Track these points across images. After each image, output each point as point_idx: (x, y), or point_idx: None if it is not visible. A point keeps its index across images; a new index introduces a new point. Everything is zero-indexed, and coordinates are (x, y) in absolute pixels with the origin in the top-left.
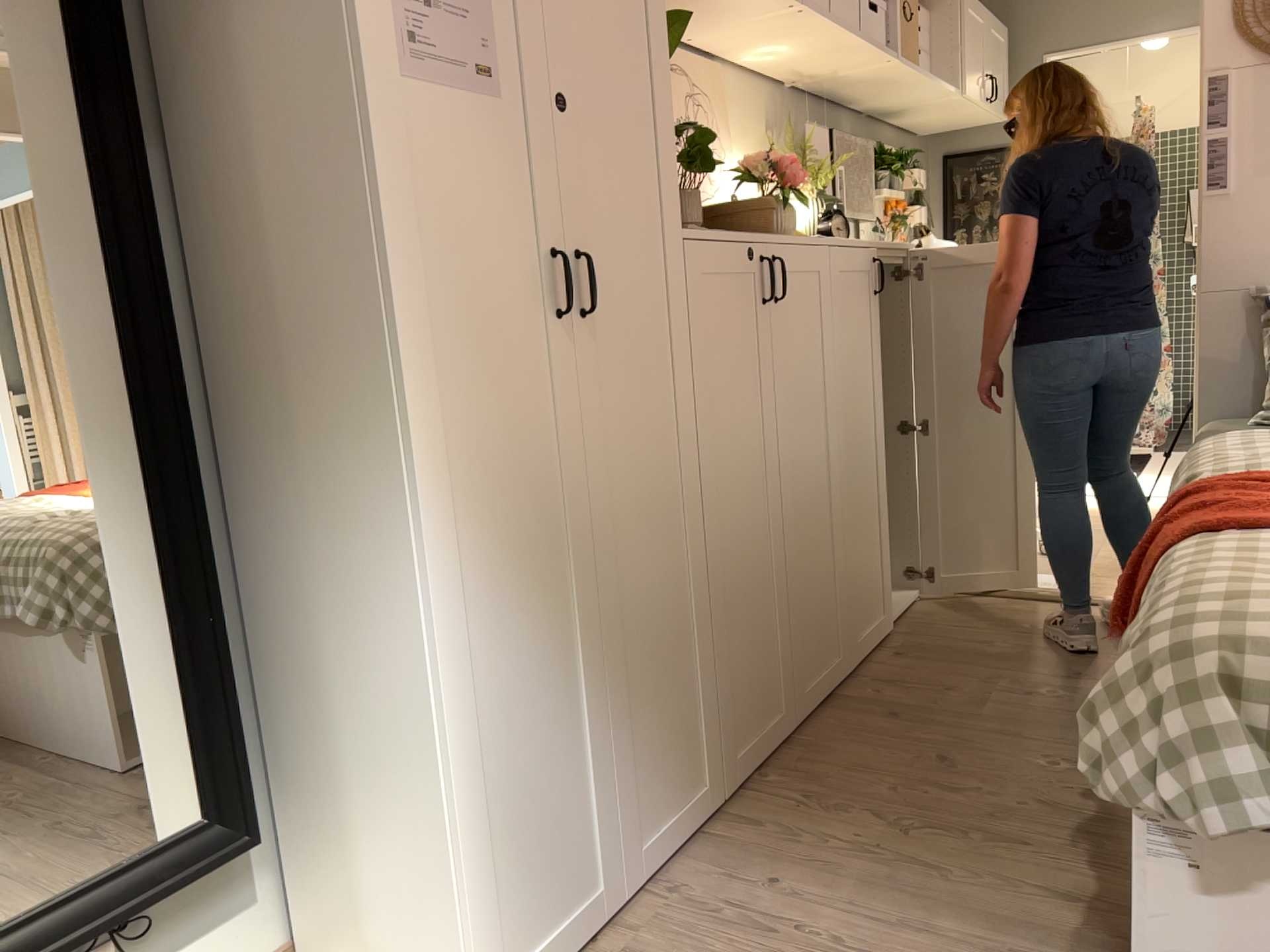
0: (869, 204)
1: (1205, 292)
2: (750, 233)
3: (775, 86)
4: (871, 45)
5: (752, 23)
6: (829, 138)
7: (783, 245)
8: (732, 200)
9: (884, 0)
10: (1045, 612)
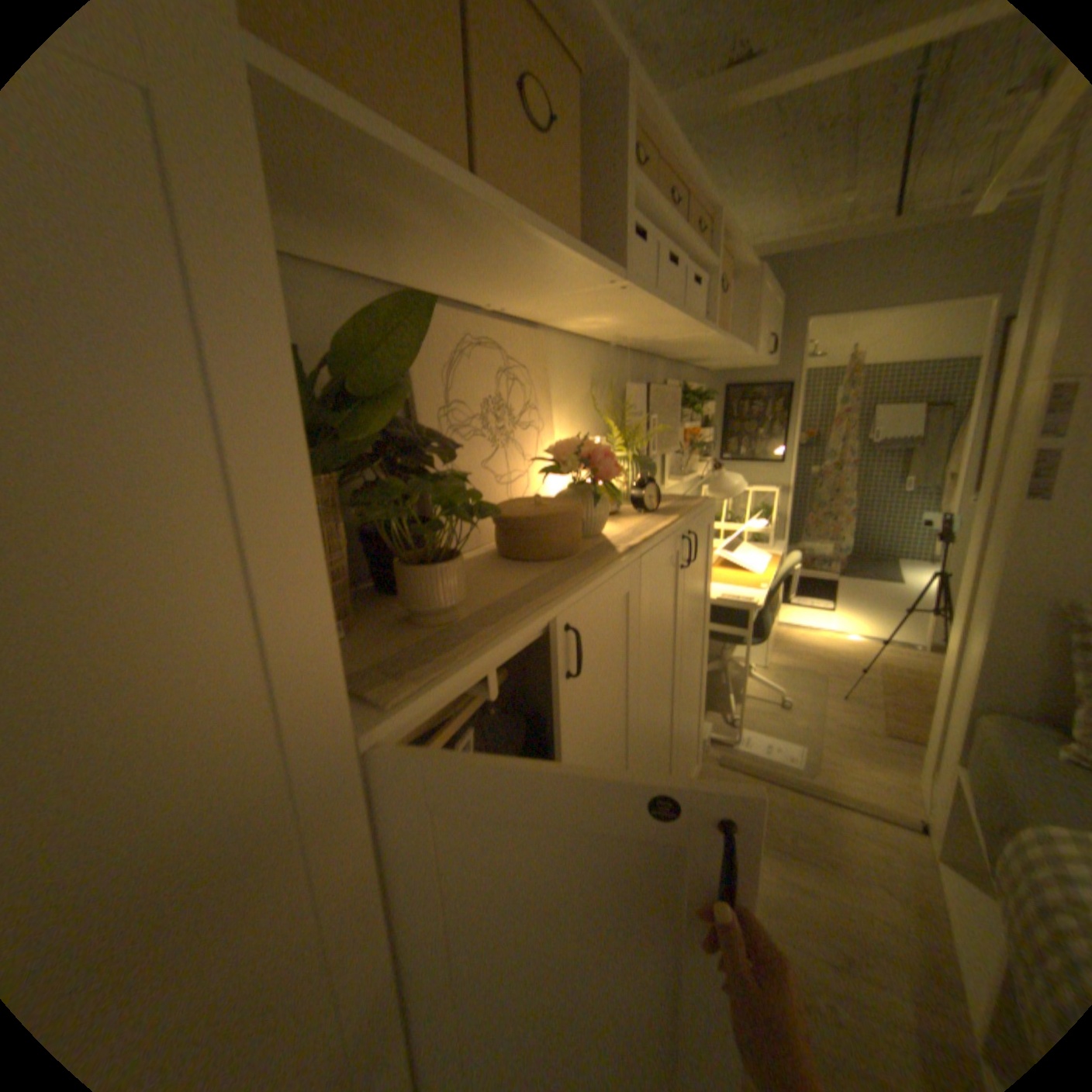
0: (673, 430)
1: (1002, 592)
2: (536, 598)
3: (601, 344)
4: (695, 318)
5: (569, 294)
6: (647, 383)
7: (580, 600)
8: (534, 505)
9: (708, 270)
10: (797, 811)
